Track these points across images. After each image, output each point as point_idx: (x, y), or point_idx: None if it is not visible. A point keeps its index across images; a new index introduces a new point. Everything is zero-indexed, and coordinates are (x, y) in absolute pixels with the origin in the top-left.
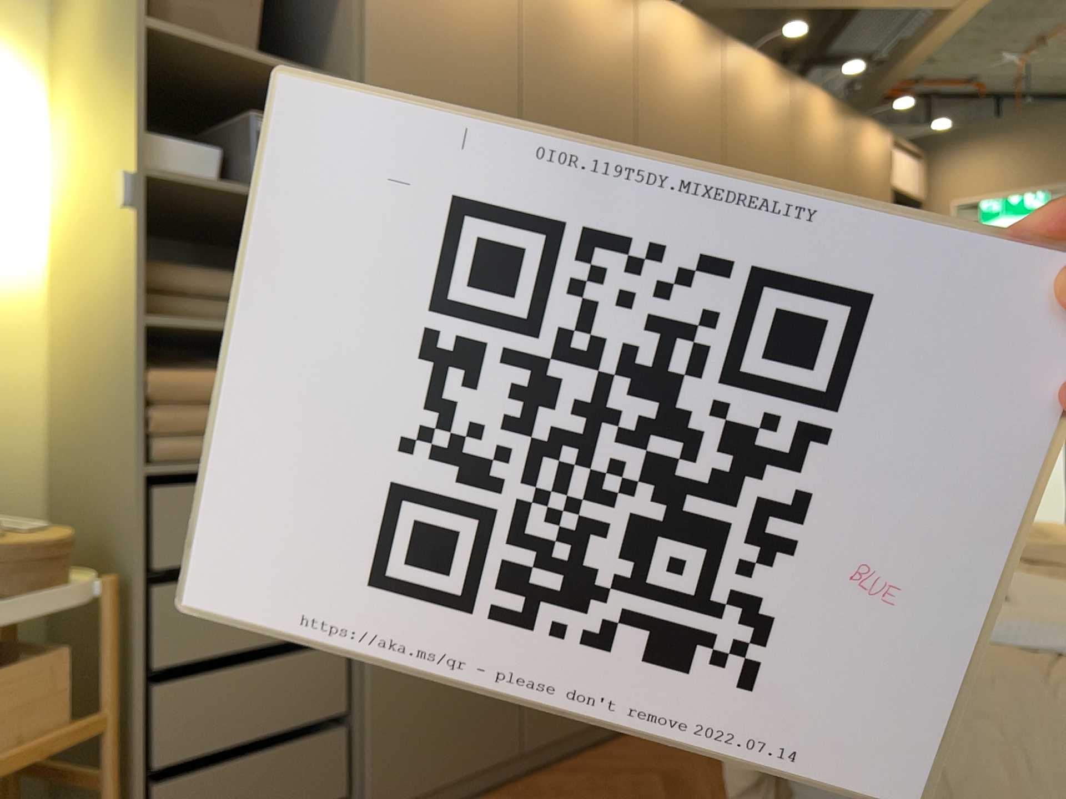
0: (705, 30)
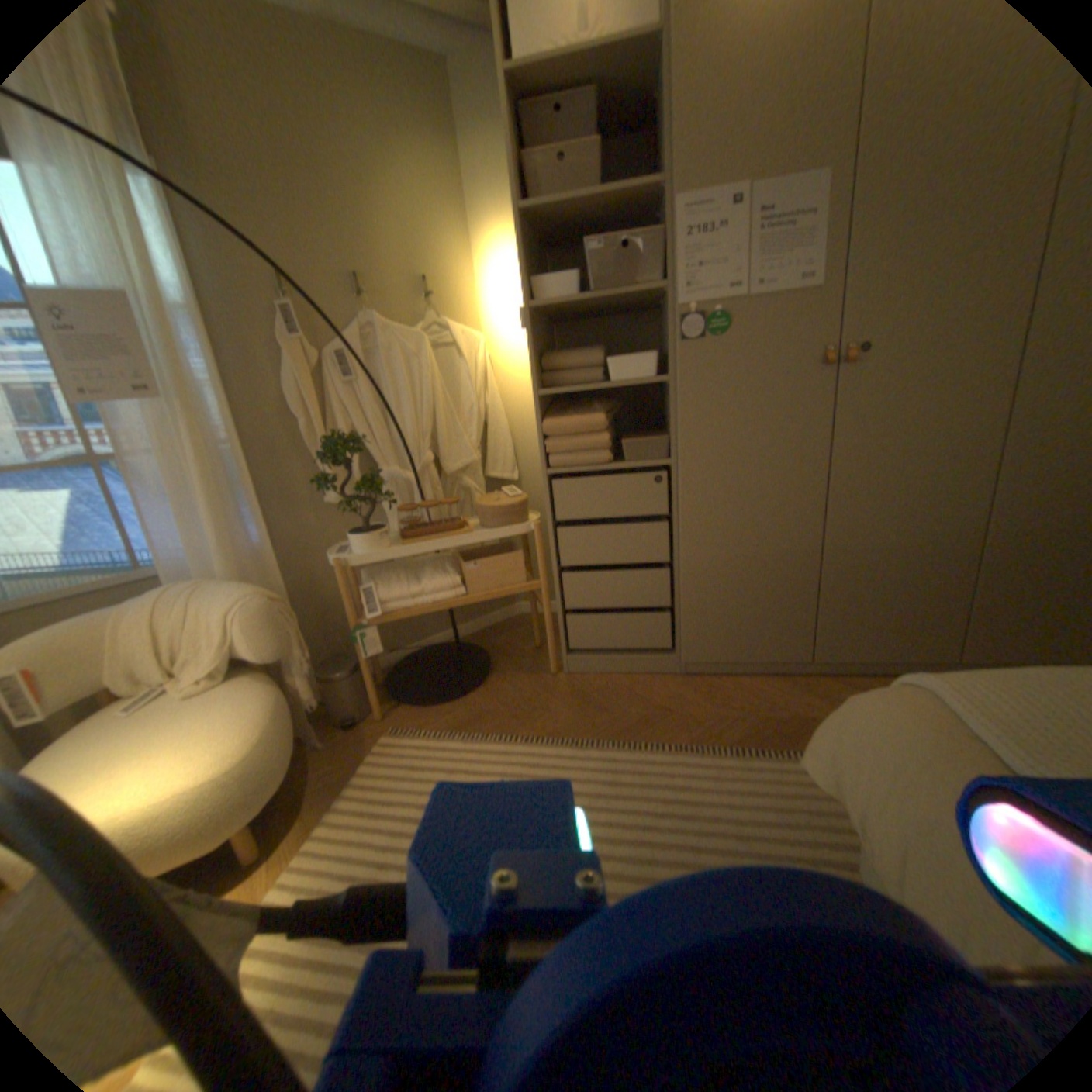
0: None
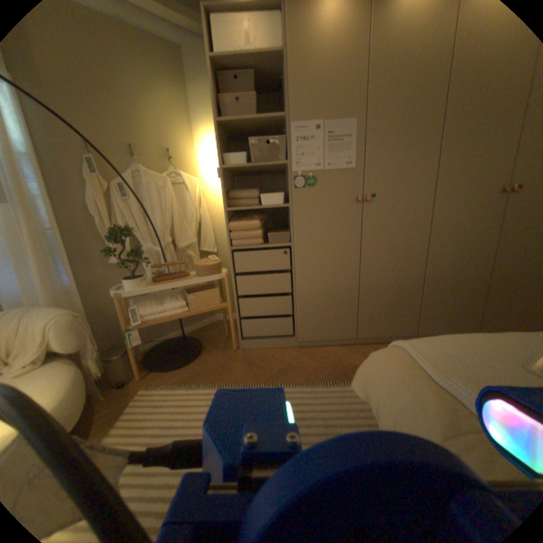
0: None
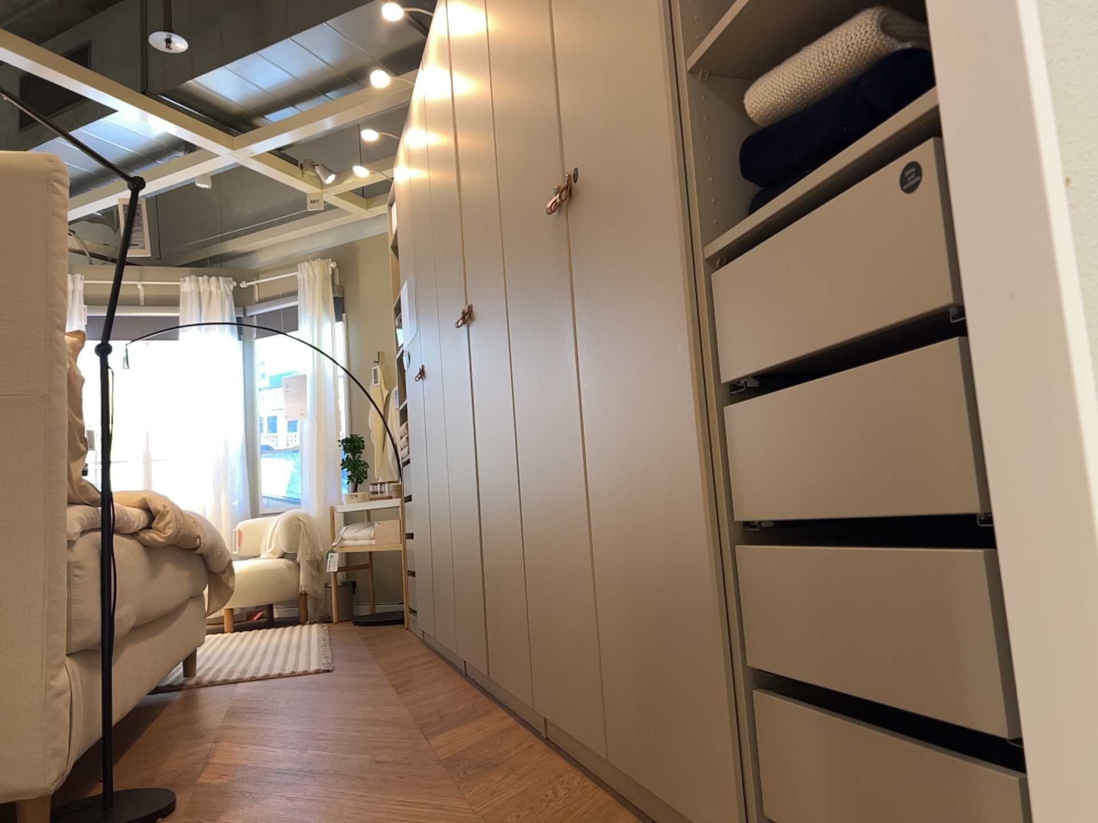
0: (442, 9)
